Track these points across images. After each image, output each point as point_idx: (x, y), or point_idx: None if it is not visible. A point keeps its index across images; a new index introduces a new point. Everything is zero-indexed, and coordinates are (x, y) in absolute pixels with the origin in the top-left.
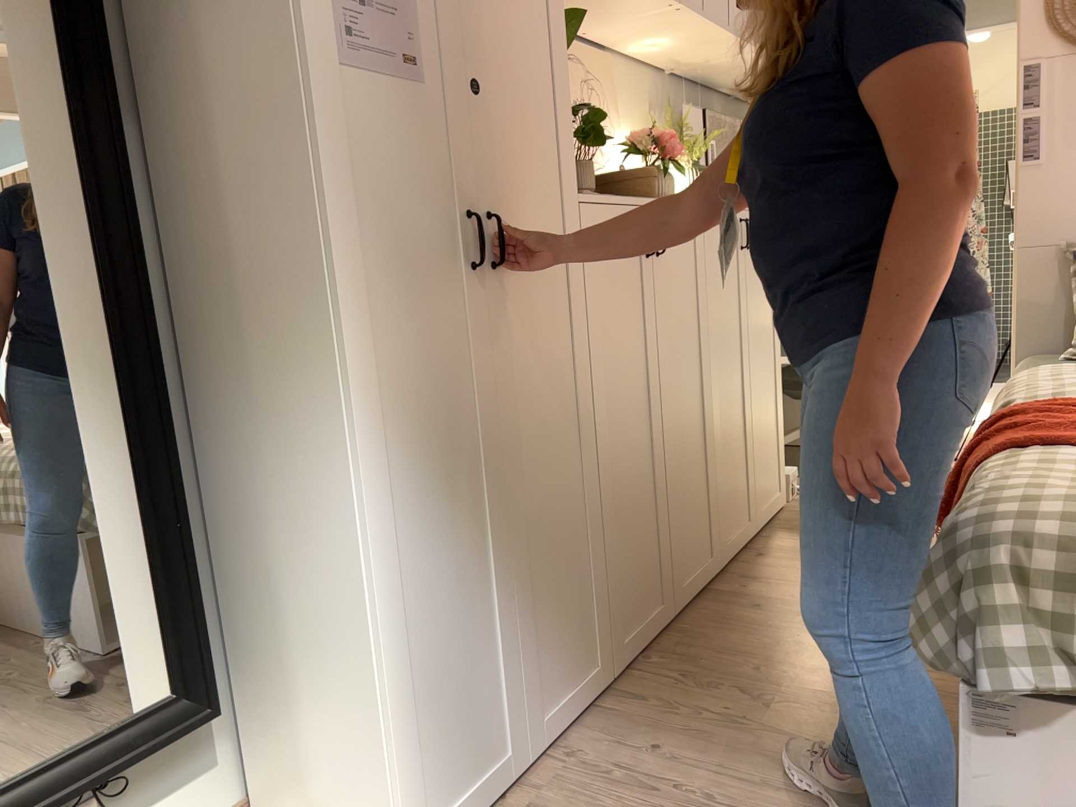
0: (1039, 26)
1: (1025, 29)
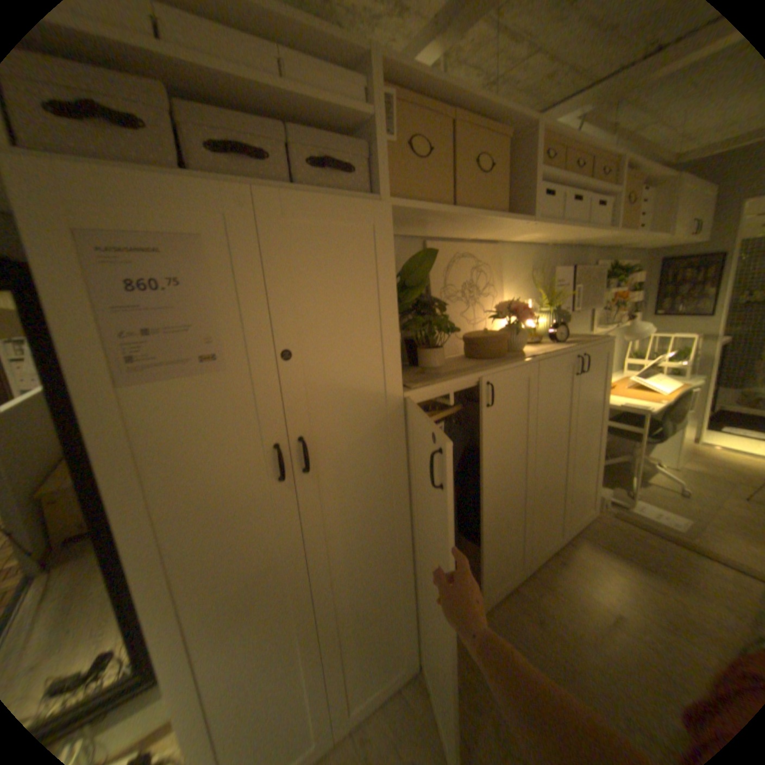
0: None
1: None
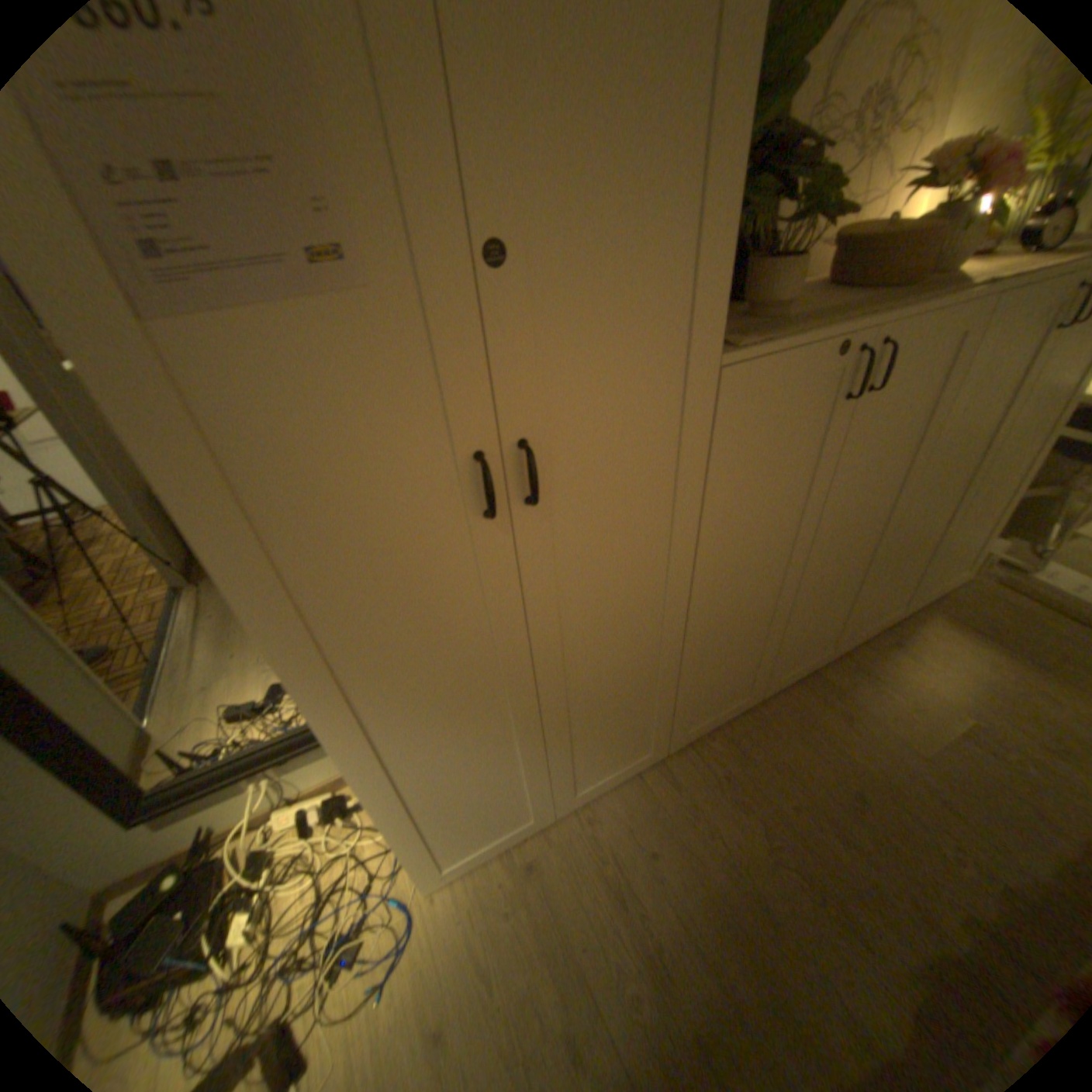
0: None
1: None
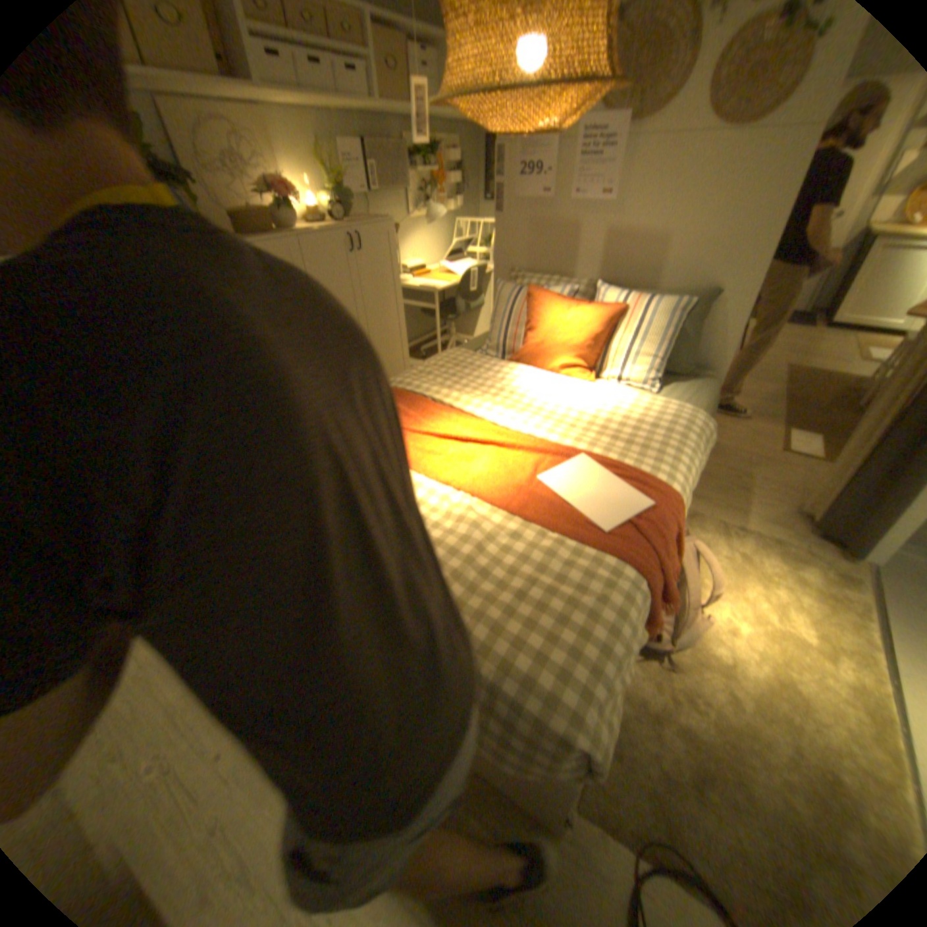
0: None
1: None
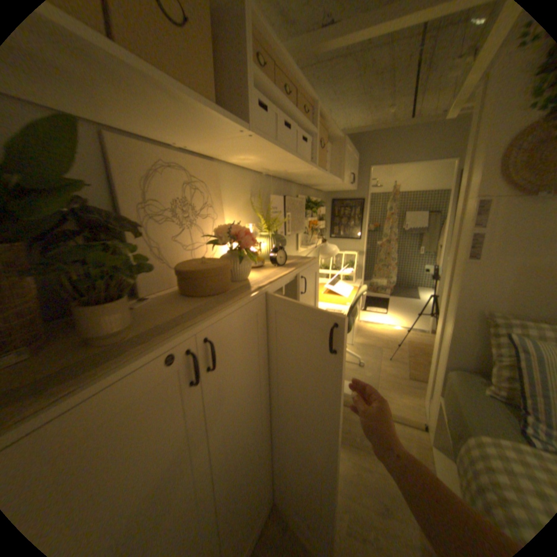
0: (494, 174)
1: (485, 174)
